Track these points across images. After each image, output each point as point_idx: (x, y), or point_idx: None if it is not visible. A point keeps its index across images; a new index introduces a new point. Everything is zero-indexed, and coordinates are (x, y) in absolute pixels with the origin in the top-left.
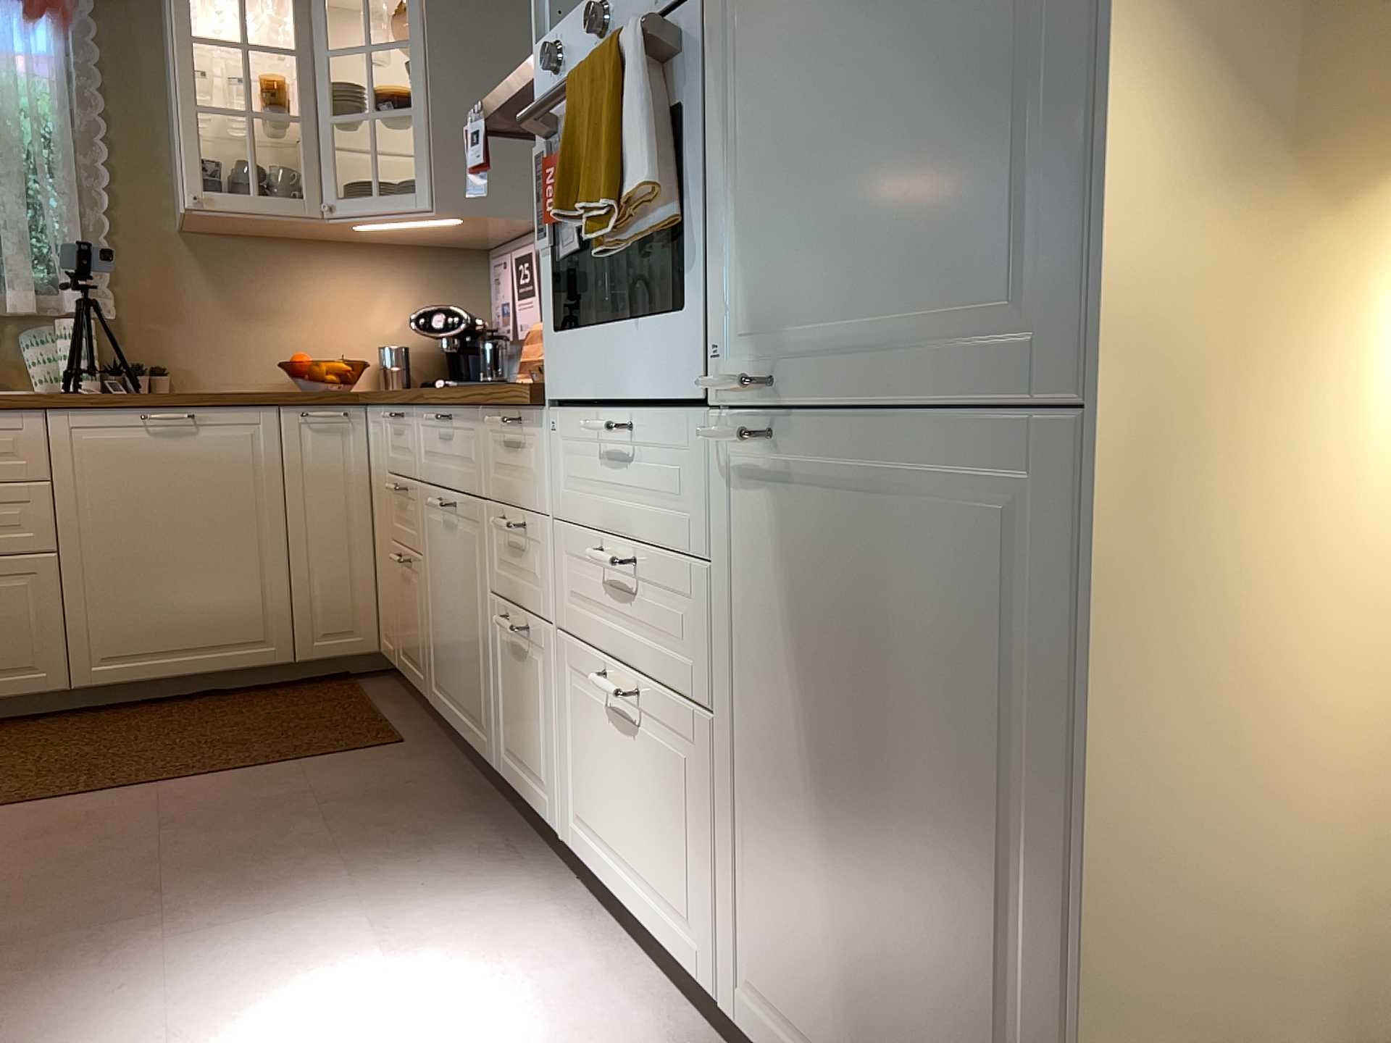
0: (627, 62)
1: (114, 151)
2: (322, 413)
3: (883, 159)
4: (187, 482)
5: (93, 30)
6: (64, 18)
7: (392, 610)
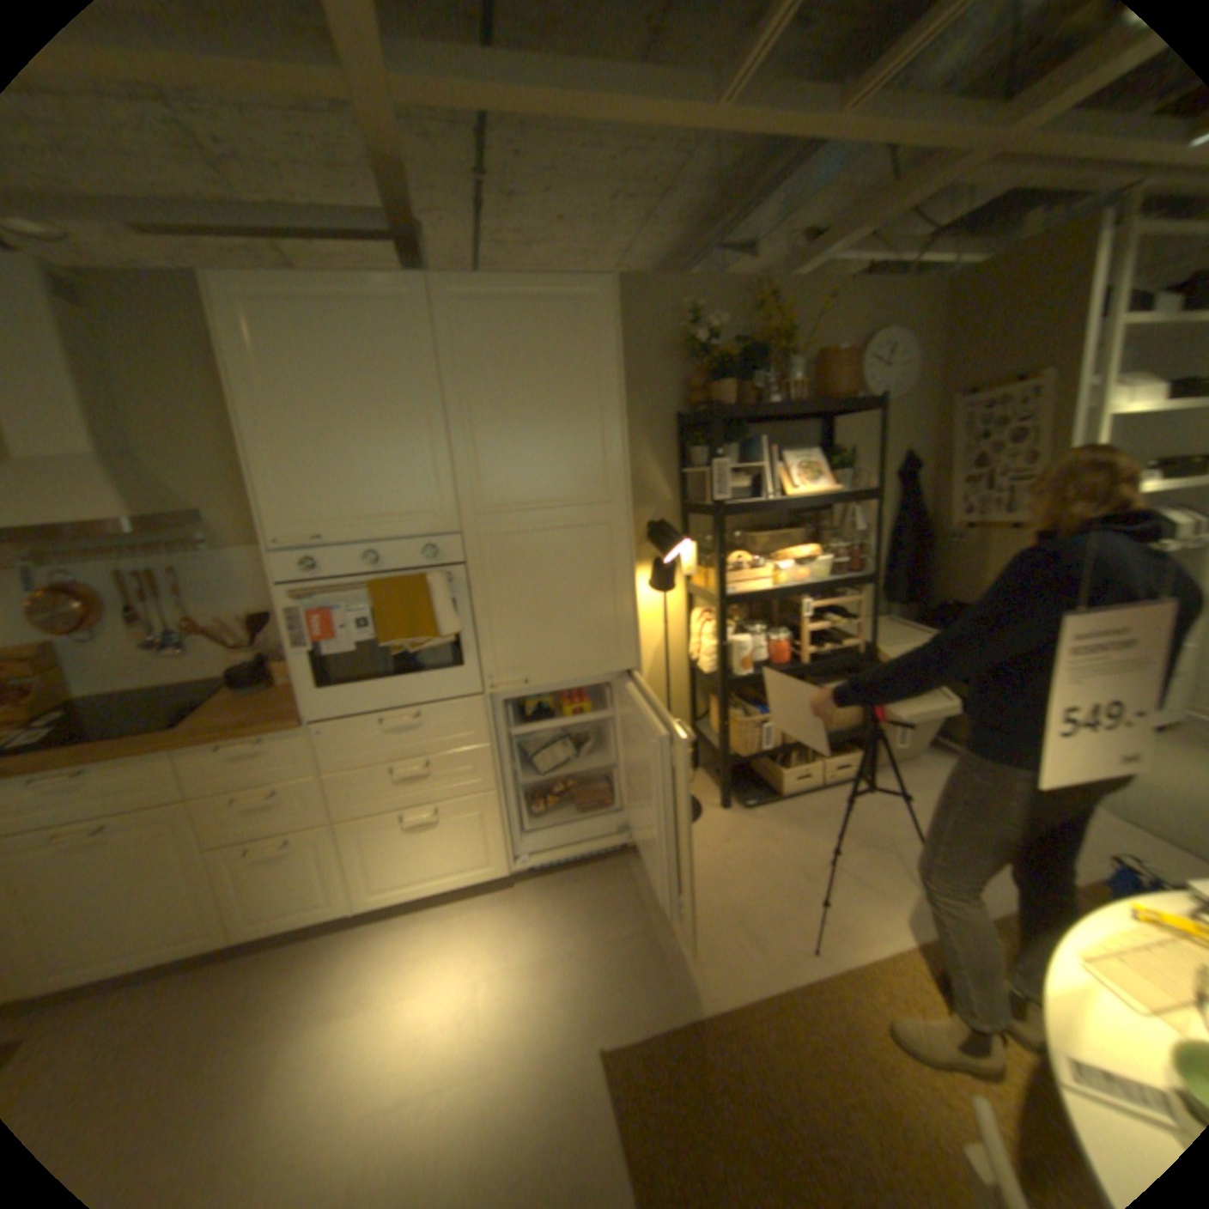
0: (432, 588)
1: None
2: None
3: (566, 622)
4: None
5: None
6: None
7: None
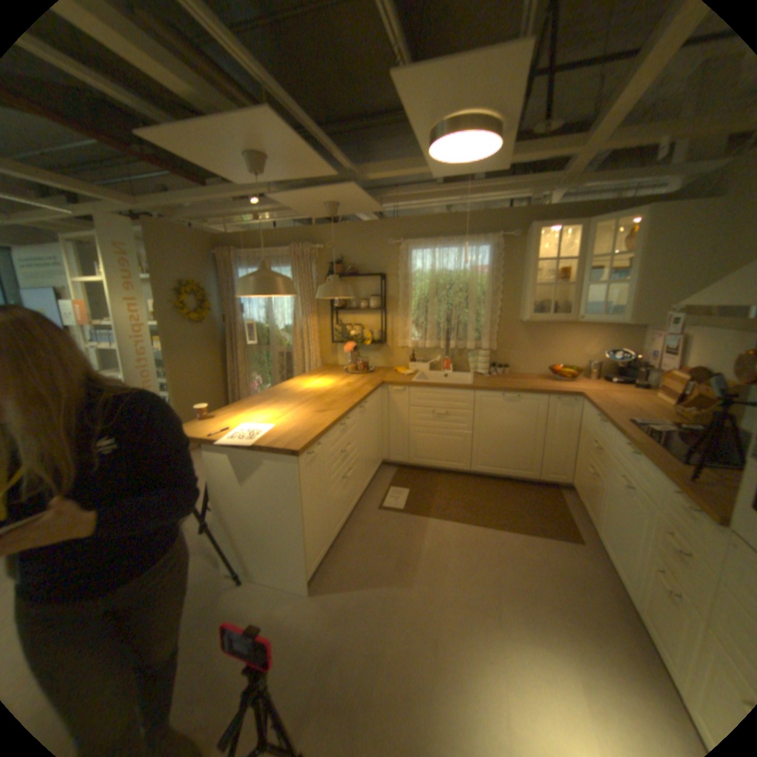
0: None
1: (502, 294)
2: (566, 400)
3: None
4: (513, 416)
5: (502, 255)
6: (494, 252)
7: (583, 480)
